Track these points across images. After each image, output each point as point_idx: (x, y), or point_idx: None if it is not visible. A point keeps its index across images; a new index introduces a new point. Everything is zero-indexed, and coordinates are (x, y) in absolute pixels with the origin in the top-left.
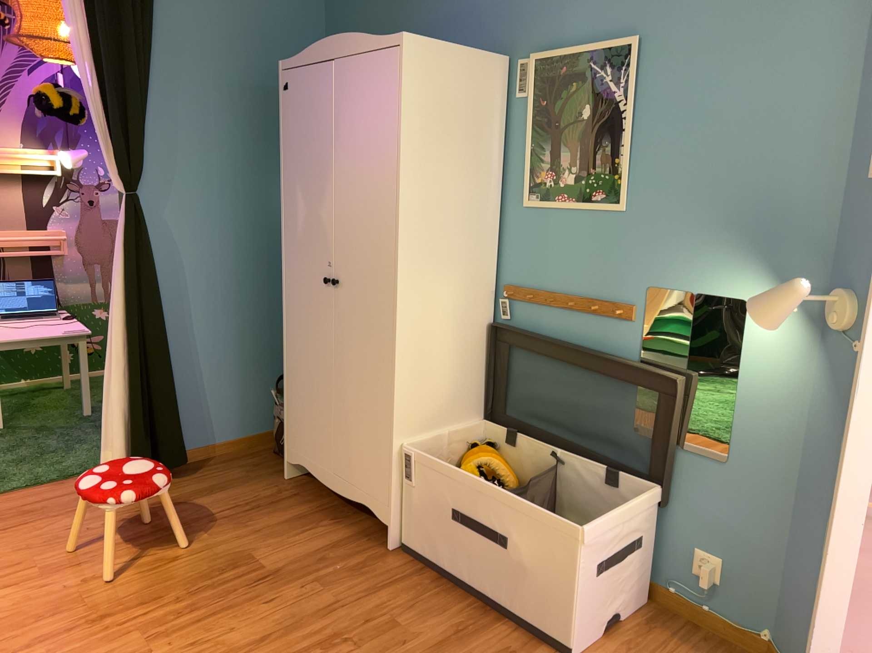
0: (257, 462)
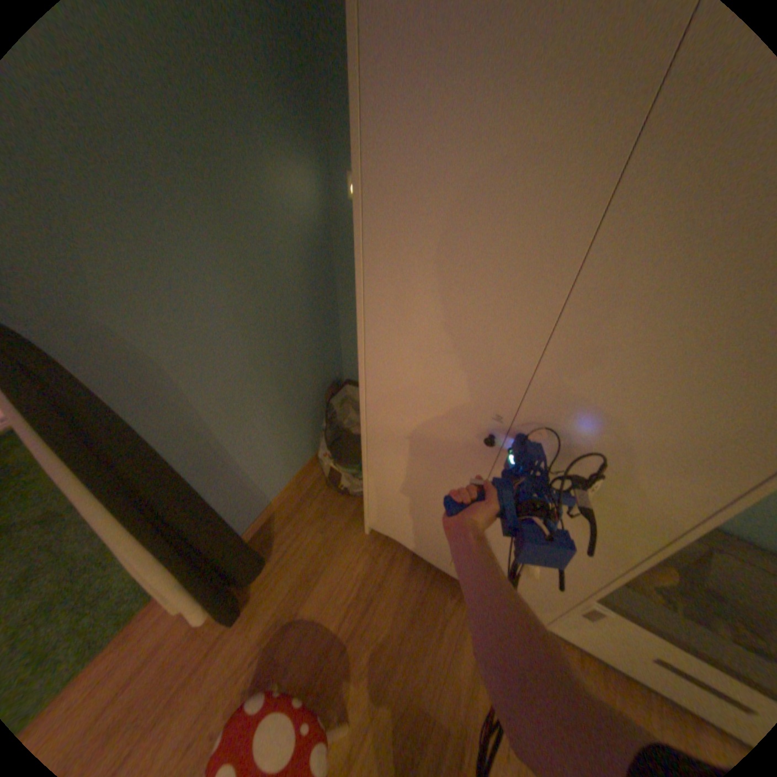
0: (324, 510)
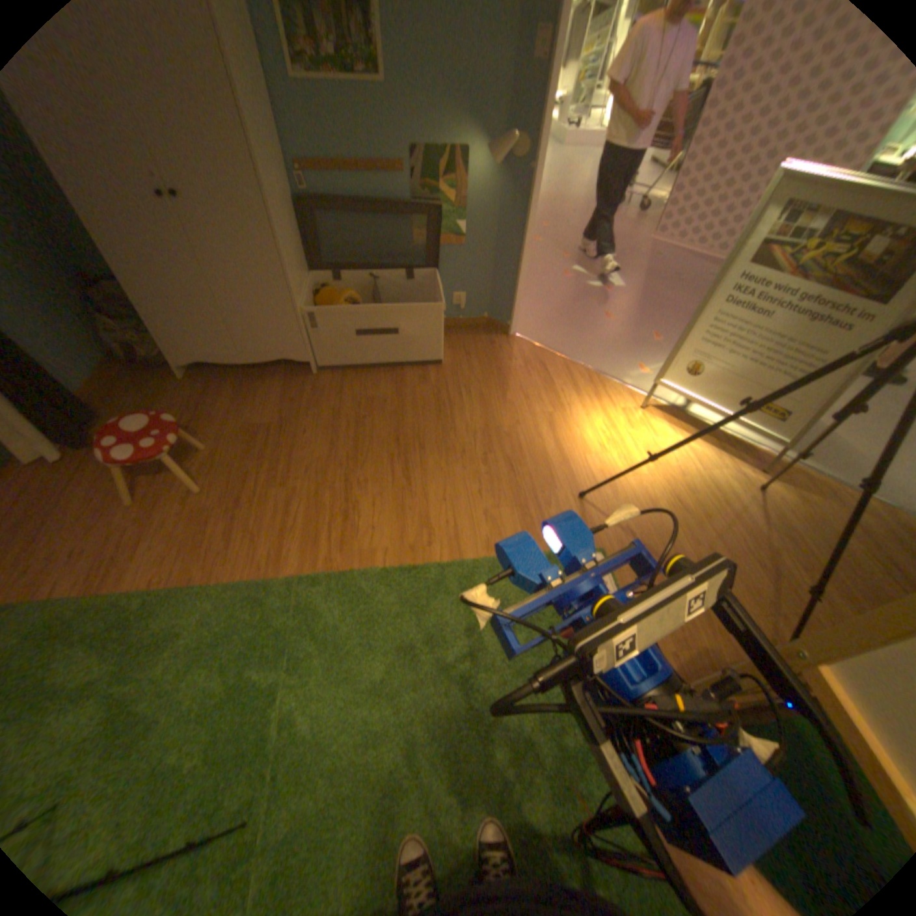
0: (134, 382)
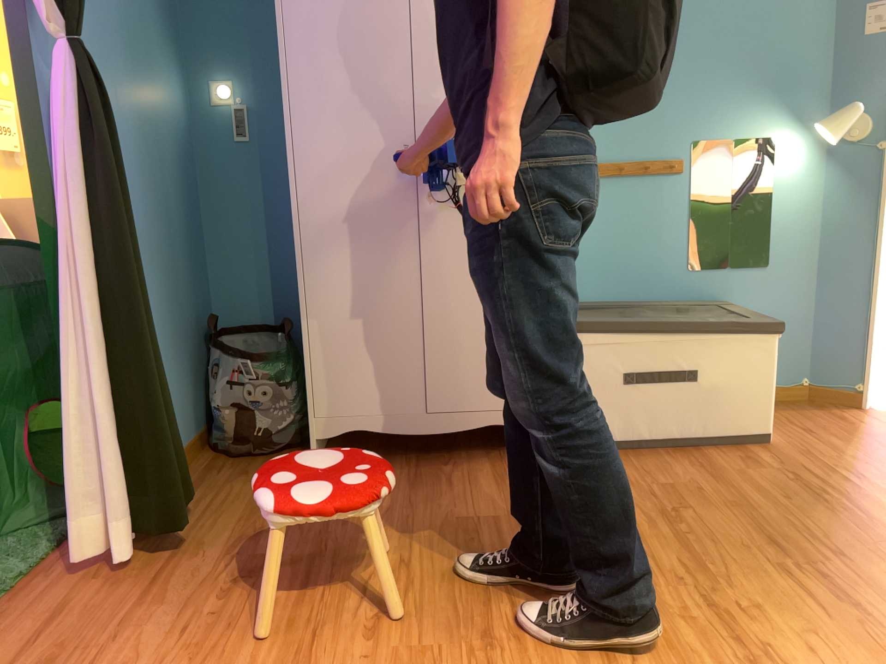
0: (240, 469)
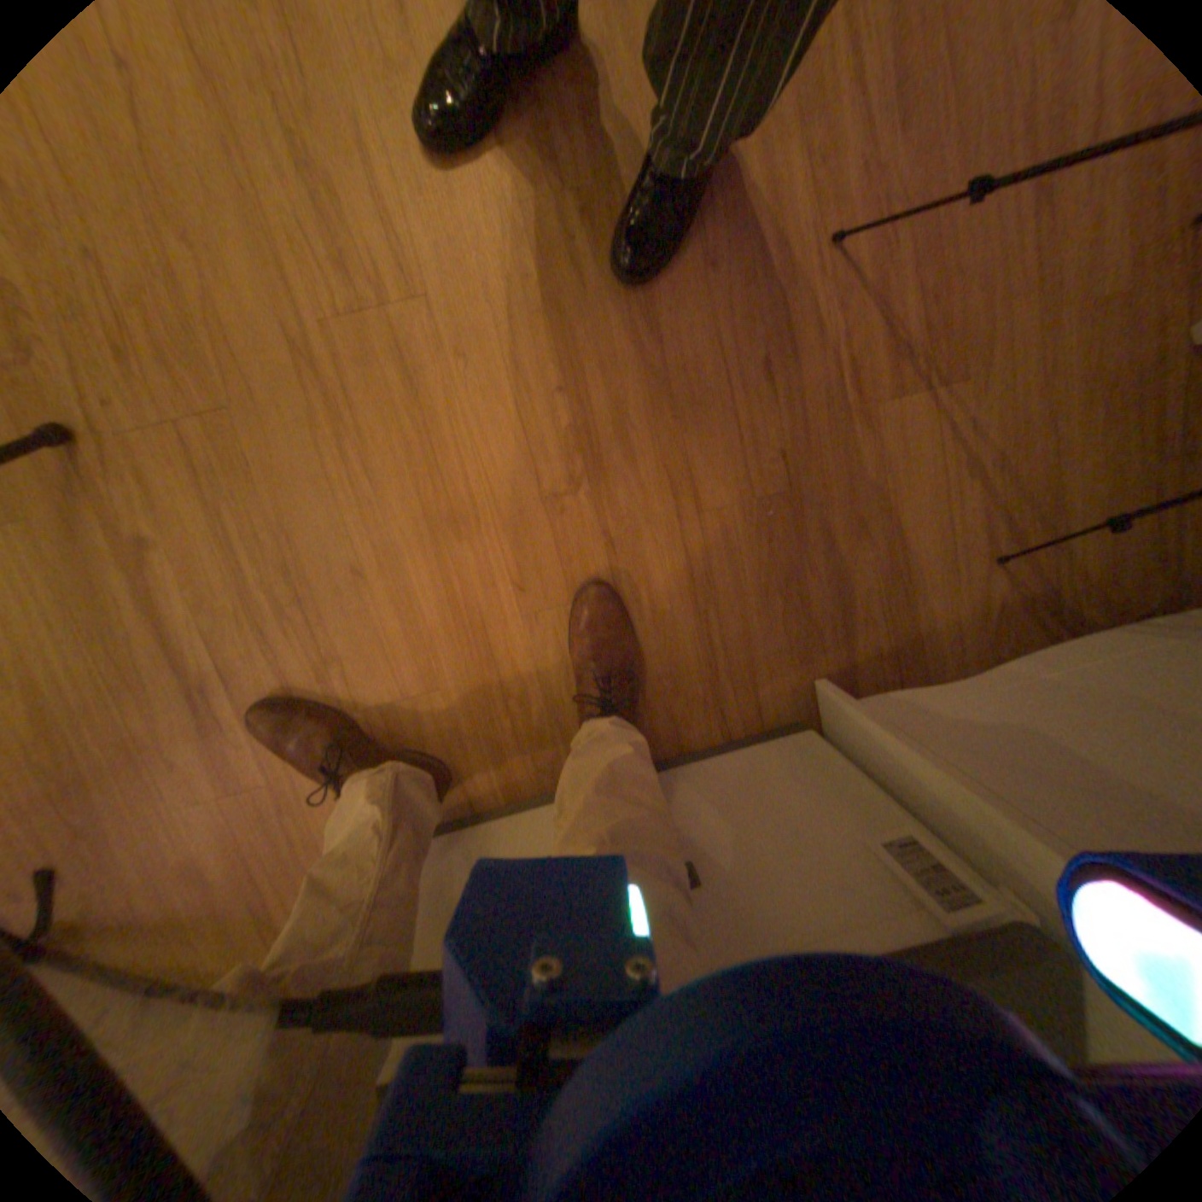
0: None
